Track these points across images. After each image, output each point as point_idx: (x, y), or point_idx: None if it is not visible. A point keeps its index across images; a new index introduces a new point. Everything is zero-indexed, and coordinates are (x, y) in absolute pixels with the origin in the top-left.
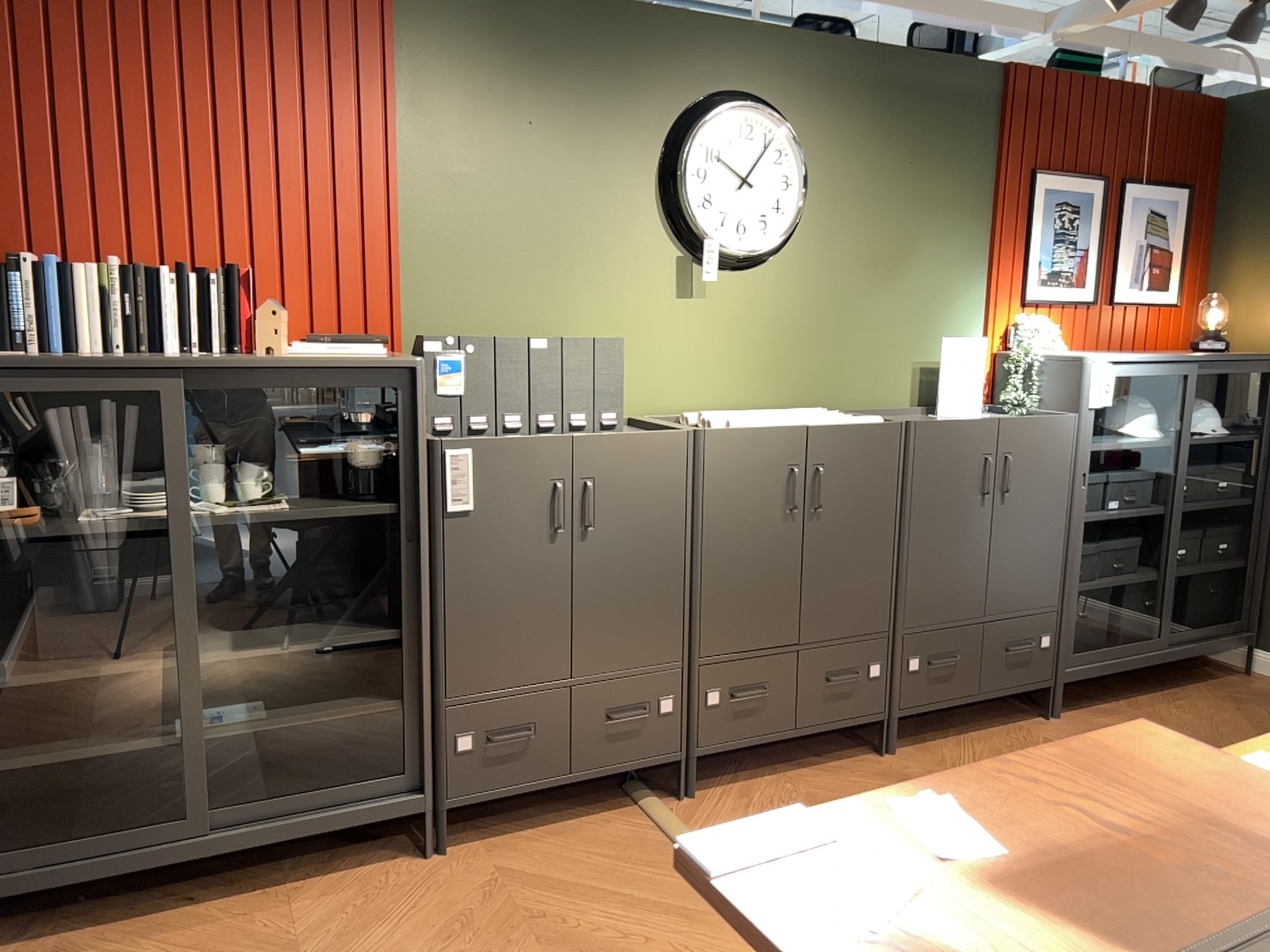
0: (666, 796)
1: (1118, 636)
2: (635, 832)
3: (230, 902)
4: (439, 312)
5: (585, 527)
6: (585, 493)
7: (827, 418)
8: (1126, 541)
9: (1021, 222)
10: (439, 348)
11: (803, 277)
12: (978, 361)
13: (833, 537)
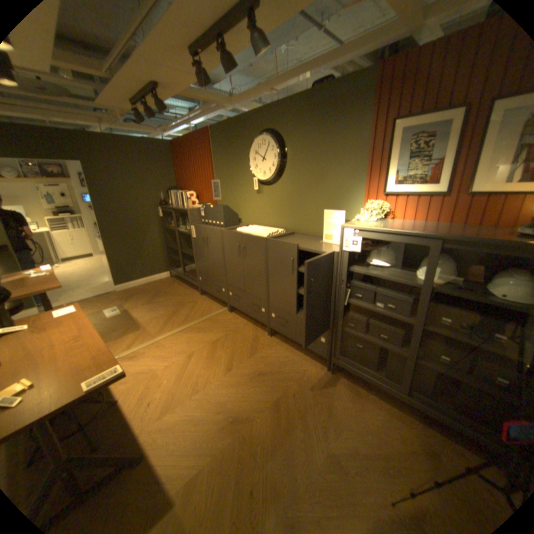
0: (230, 310)
1: (387, 371)
2: (214, 310)
3: (186, 286)
4: (220, 198)
5: (208, 246)
6: (207, 239)
7: (255, 233)
8: (389, 327)
9: (386, 150)
10: (201, 206)
11: (287, 186)
12: (340, 221)
13: (249, 266)
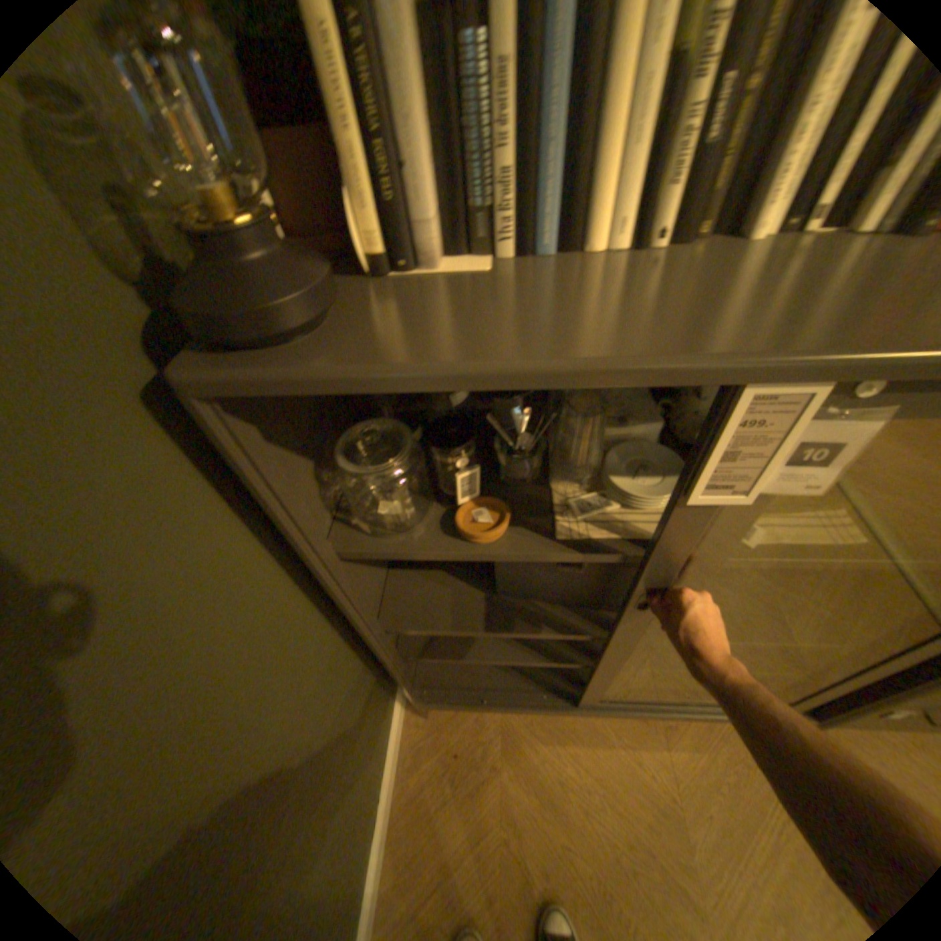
0: None
1: None
2: None
3: (622, 726)
4: None
5: None
6: None
7: None
8: None
9: None
10: None
11: None
12: None
13: None
